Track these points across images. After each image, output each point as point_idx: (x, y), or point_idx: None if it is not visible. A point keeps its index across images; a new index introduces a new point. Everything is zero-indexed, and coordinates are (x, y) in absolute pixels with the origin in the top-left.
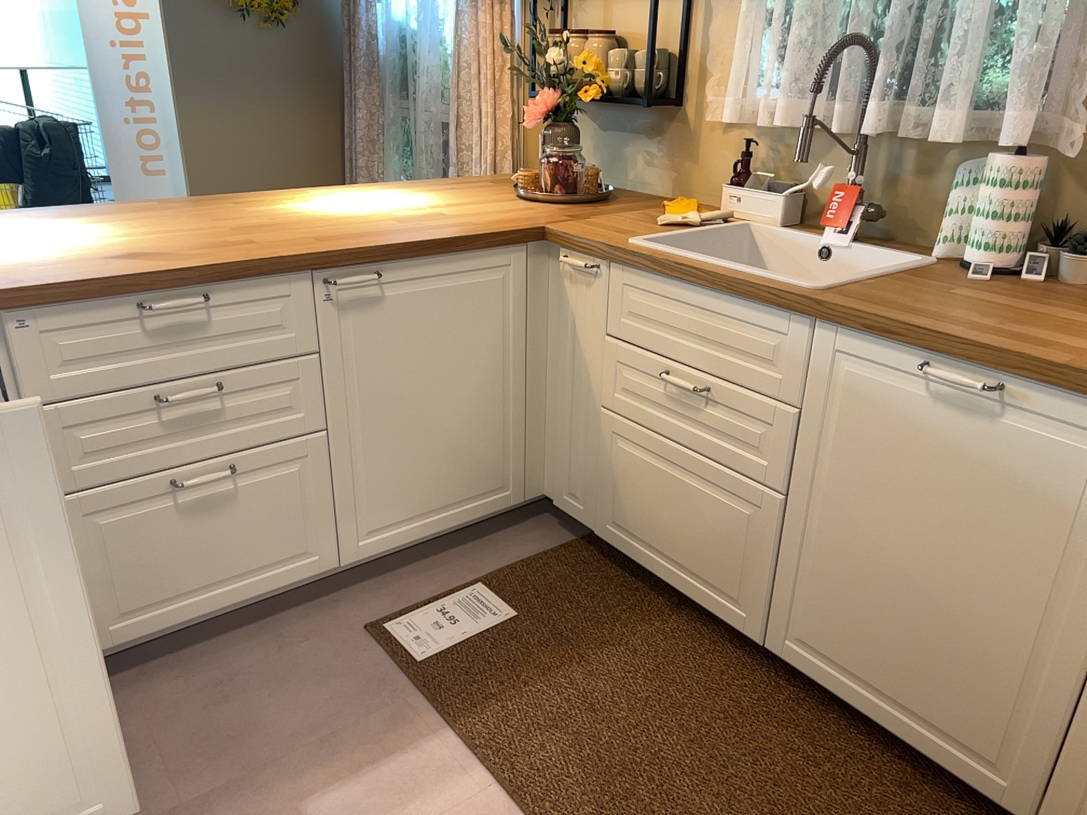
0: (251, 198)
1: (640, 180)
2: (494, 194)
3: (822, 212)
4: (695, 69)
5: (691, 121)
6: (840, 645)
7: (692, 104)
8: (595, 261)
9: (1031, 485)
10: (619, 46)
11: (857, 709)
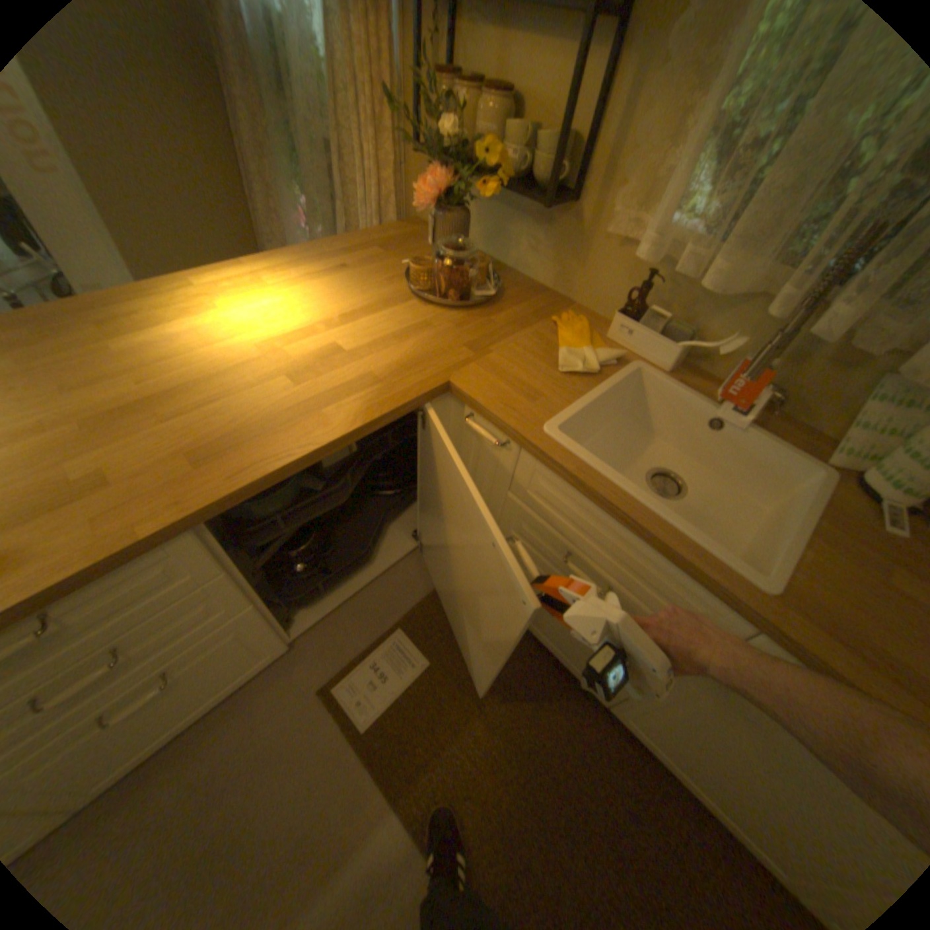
0: (118, 303)
1: (524, 261)
2: (387, 282)
3: (711, 357)
4: (607, 158)
5: (589, 219)
6: (678, 757)
7: (594, 200)
8: (505, 436)
9: None
10: (517, 100)
11: (677, 778)
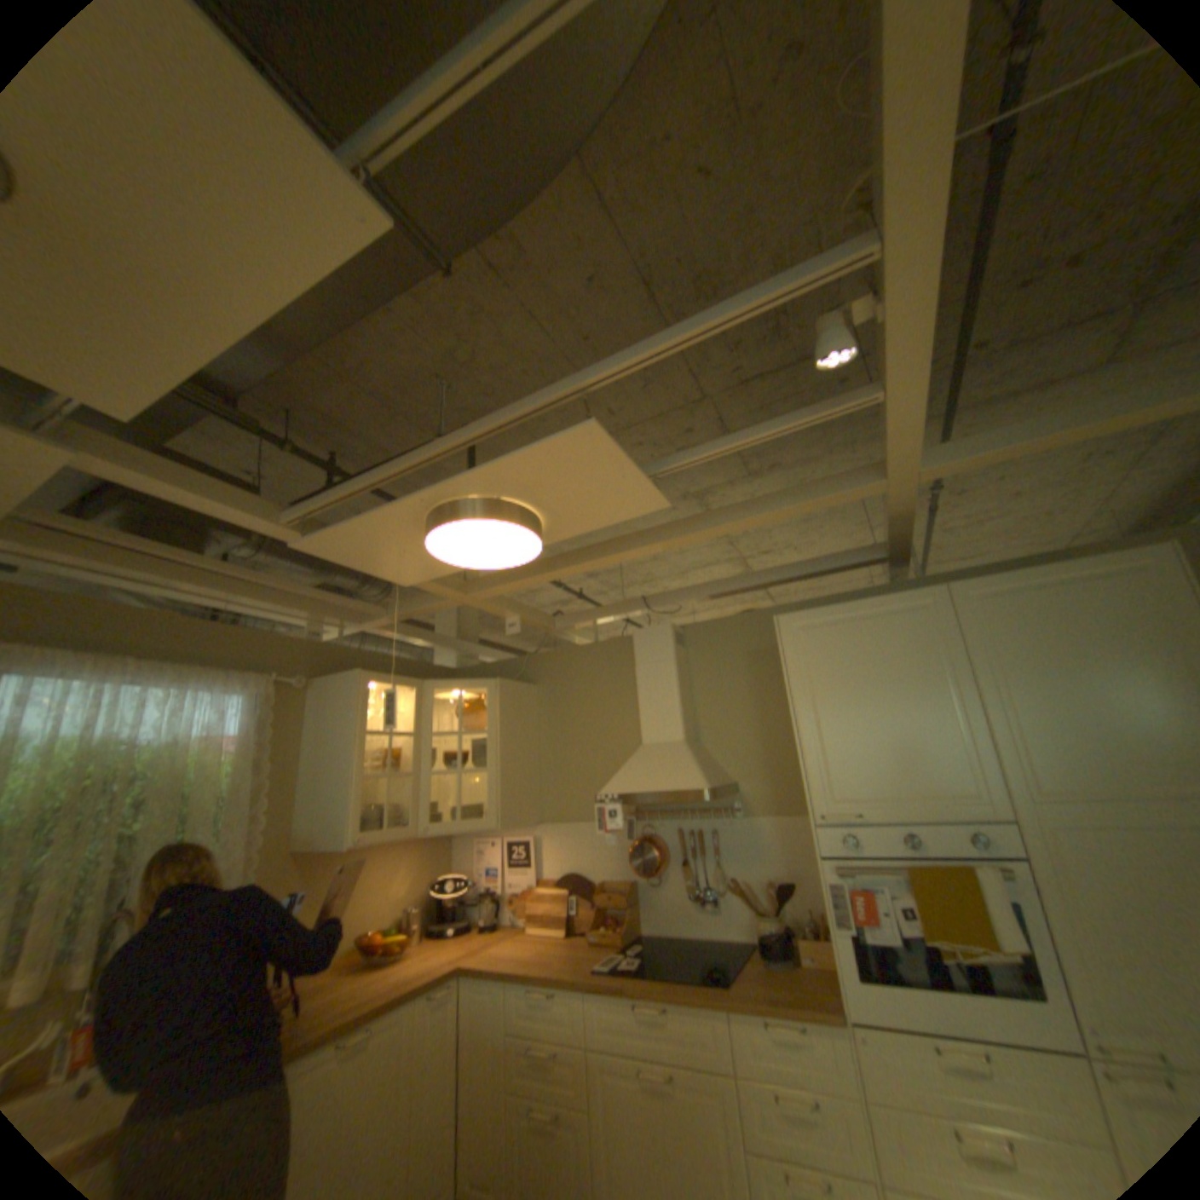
0: None
1: None
2: None
3: None
4: None
5: None
6: None
7: None
8: None
9: (381, 1070)
10: None
11: None
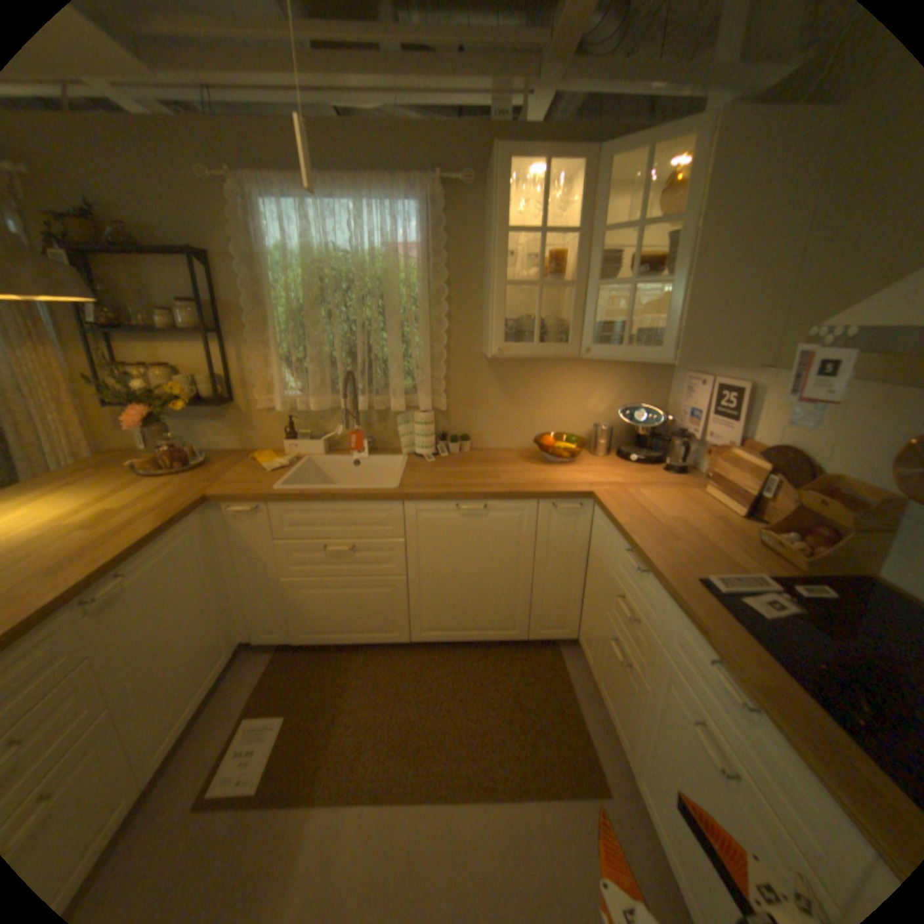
0: None
1: (214, 442)
2: (118, 478)
3: (339, 442)
4: (239, 381)
5: (244, 408)
6: (446, 622)
7: (242, 399)
8: (255, 504)
9: (502, 532)
10: (173, 369)
11: (458, 641)
